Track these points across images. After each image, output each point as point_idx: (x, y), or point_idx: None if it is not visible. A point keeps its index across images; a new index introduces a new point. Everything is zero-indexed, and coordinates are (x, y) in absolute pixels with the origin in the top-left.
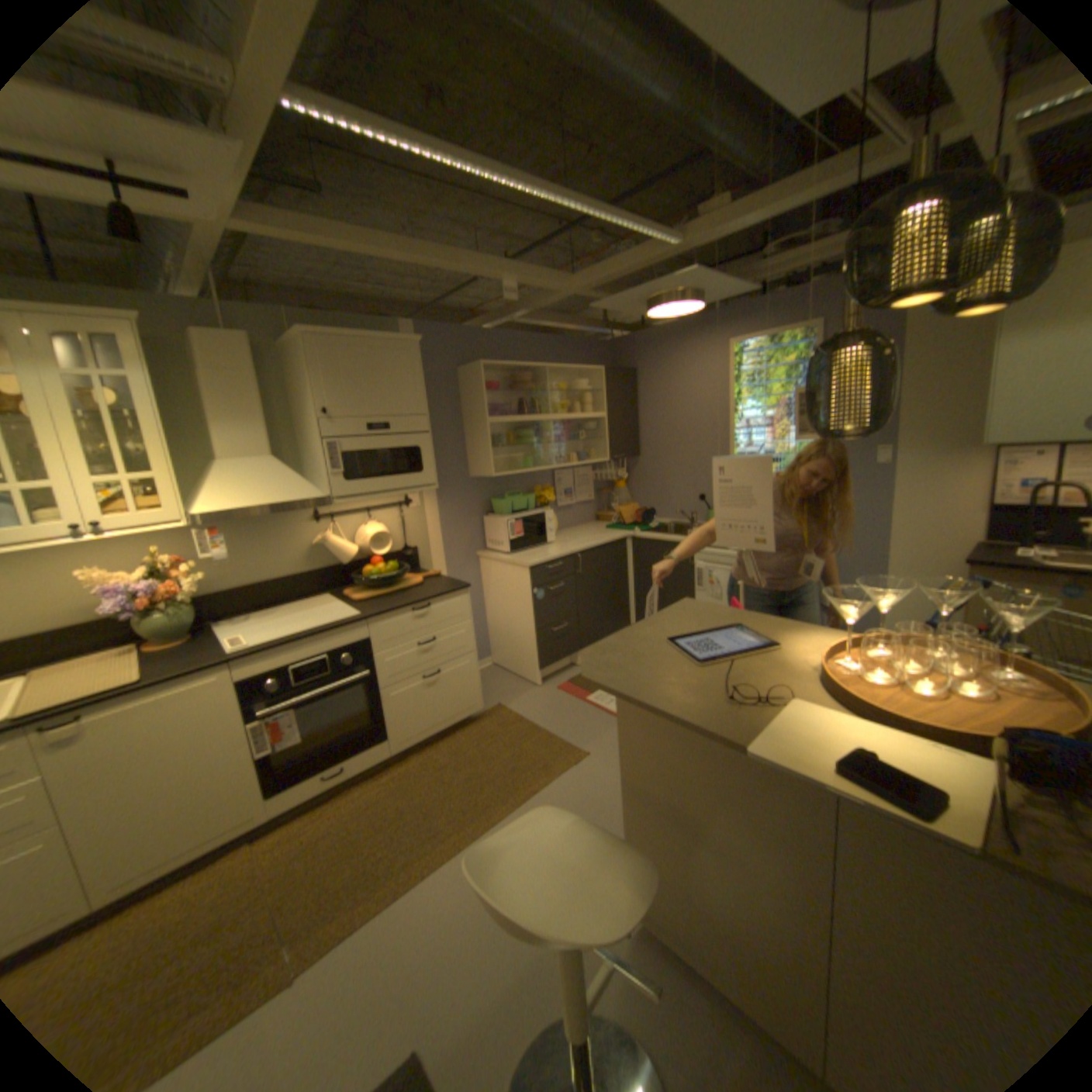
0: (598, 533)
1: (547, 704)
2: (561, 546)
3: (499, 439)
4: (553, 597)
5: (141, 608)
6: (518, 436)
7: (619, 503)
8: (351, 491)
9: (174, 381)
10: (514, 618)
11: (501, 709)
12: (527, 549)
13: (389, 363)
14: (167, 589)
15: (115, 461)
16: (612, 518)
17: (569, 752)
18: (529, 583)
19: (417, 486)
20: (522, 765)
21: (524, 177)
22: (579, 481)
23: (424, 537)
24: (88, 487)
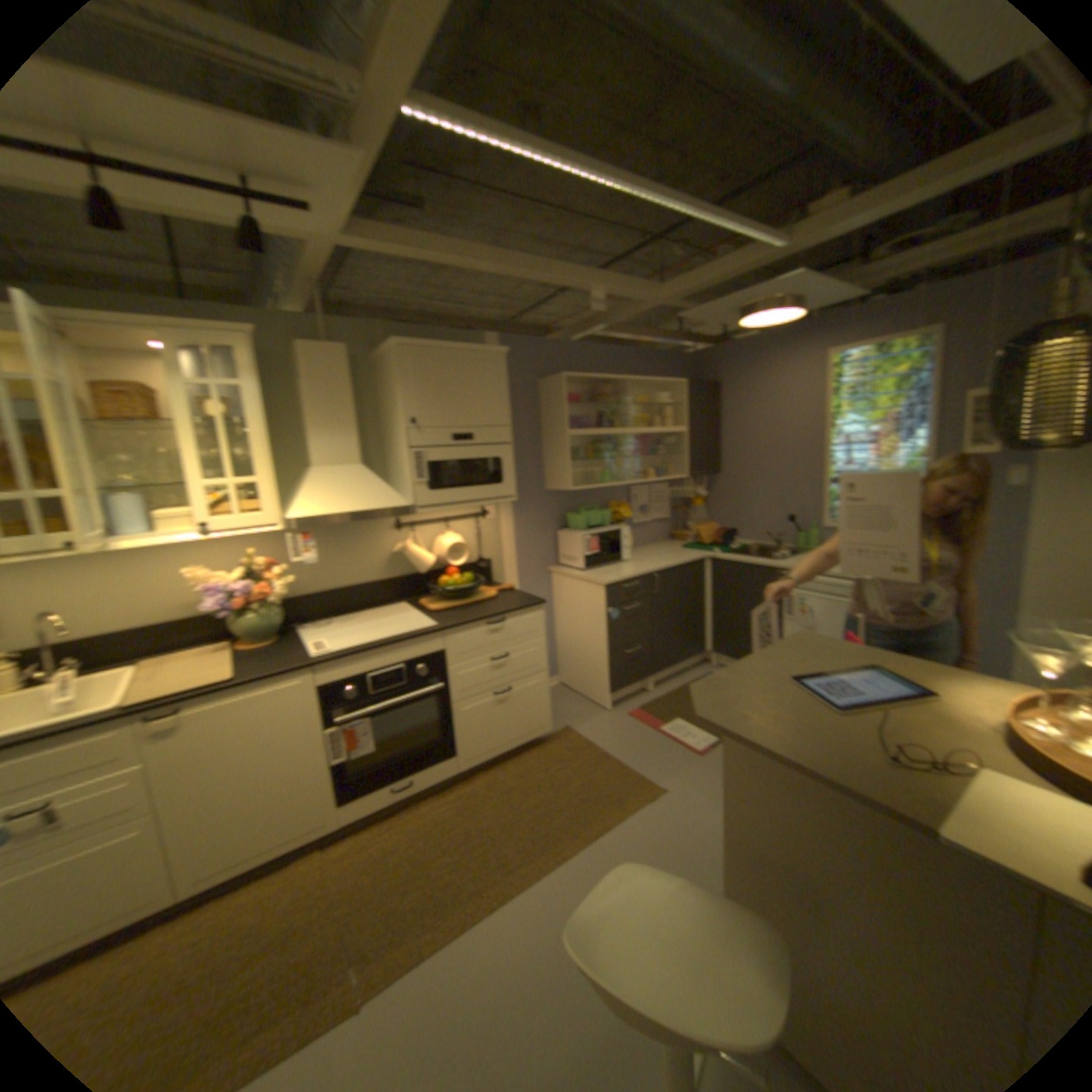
0: (673, 552)
1: (616, 731)
2: (635, 565)
3: (574, 452)
4: (625, 617)
5: (233, 607)
6: (594, 449)
7: (695, 522)
8: (431, 501)
9: (274, 392)
10: (583, 637)
11: (567, 733)
12: (599, 566)
13: (474, 374)
14: (256, 590)
15: (220, 466)
16: (686, 537)
17: (643, 786)
18: (602, 602)
19: (494, 497)
20: (592, 796)
21: (629, 178)
22: (653, 497)
23: (496, 549)
24: (195, 490)
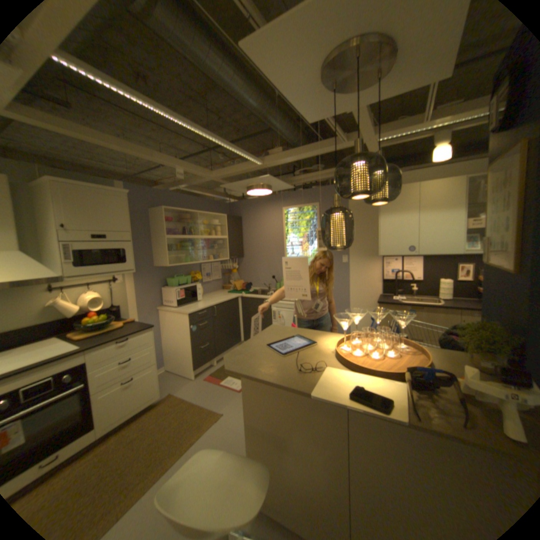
0: (224, 295)
1: (197, 390)
2: (205, 302)
3: (171, 246)
4: (201, 329)
5: None
6: (182, 245)
7: (234, 280)
8: (77, 273)
9: None
10: (178, 343)
11: (170, 397)
12: (186, 304)
13: (108, 202)
14: None
15: None
16: (230, 287)
17: (211, 415)
18: (188, 323)
19: (122, 270)
20: (184, 429)
21: (191, 123)
22: (213, 269)
23: (124, 299)
24: None
